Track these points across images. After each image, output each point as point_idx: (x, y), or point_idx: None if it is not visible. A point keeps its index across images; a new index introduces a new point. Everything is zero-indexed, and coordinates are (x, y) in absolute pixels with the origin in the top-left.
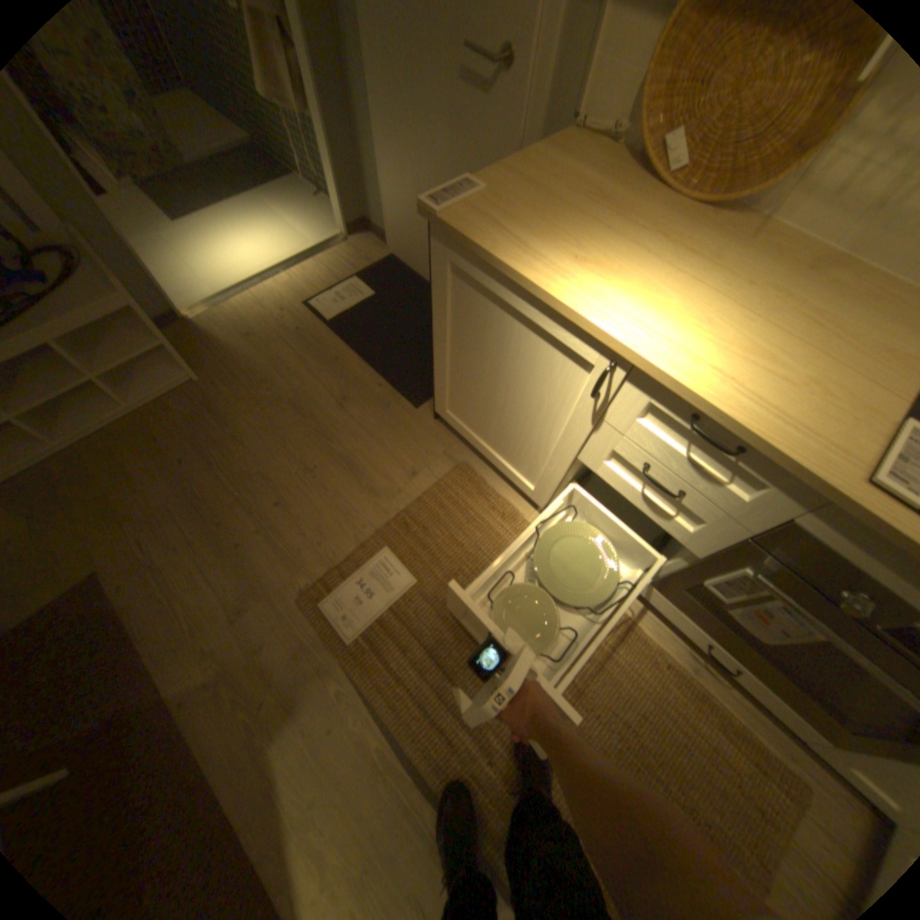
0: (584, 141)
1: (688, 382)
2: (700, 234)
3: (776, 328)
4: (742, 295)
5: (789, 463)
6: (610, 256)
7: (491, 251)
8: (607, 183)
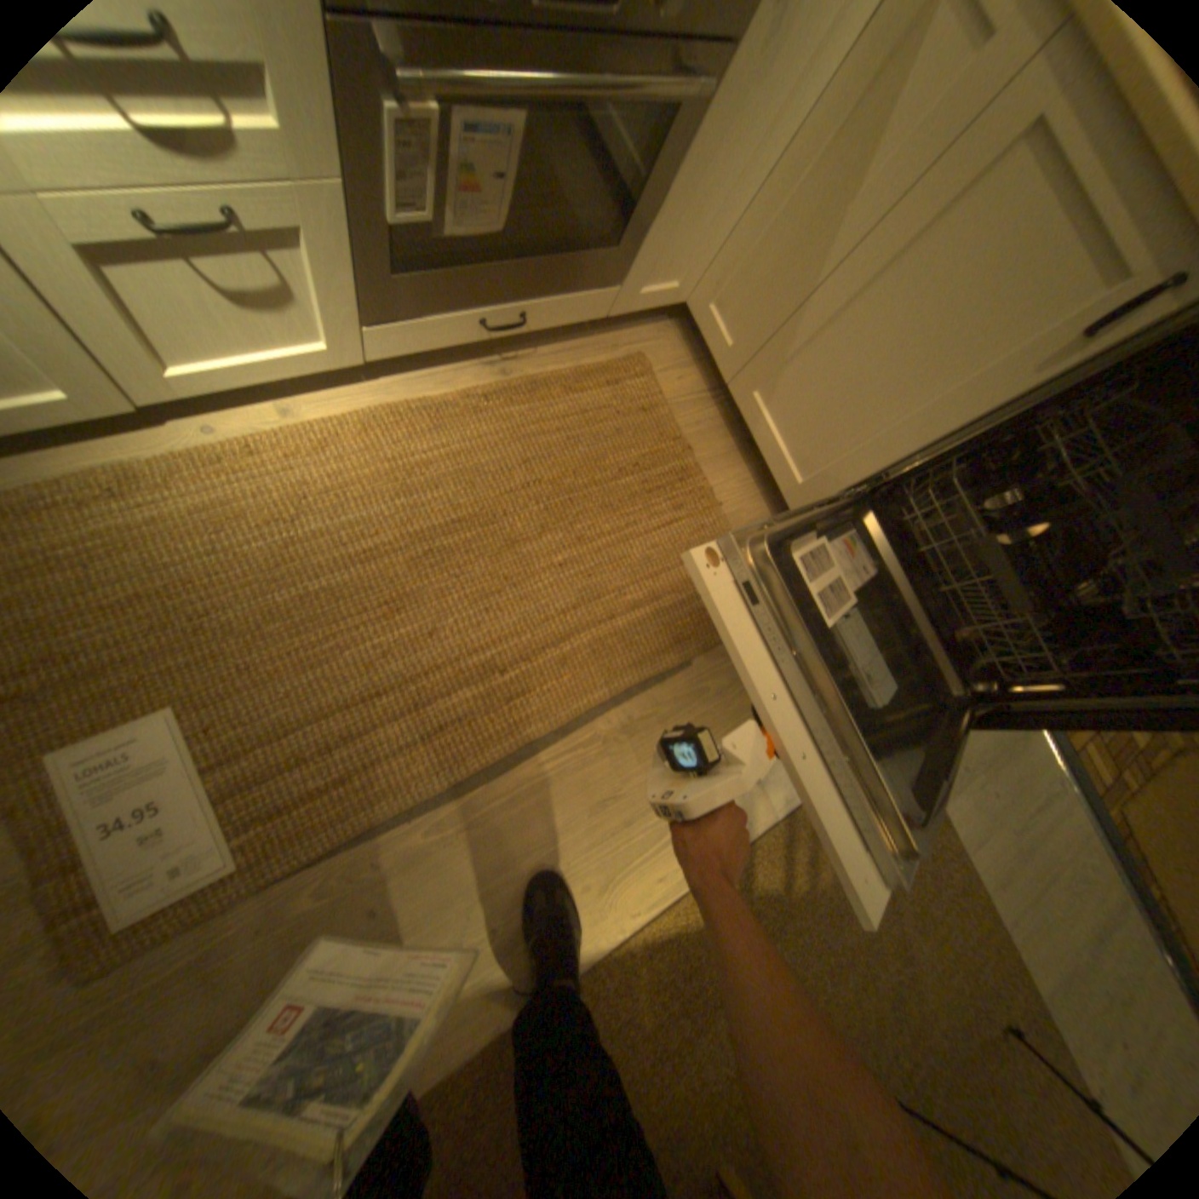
0: None
1: None
2: None
3: None
4: None
5: None
6: None
7: None
8: None
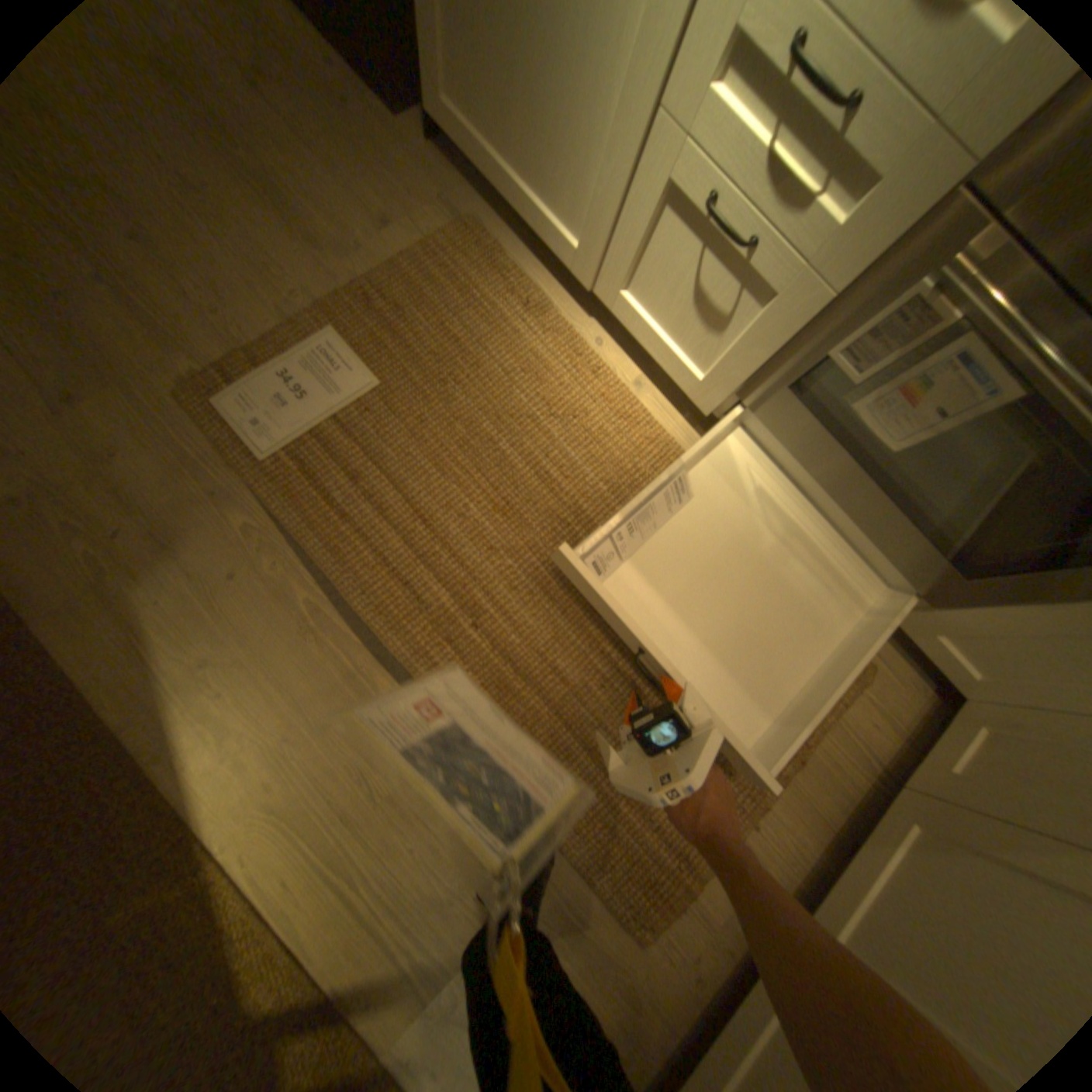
0: None
1: None
2: None
3: None
4: None
5: None
6: None
7: None
8: None
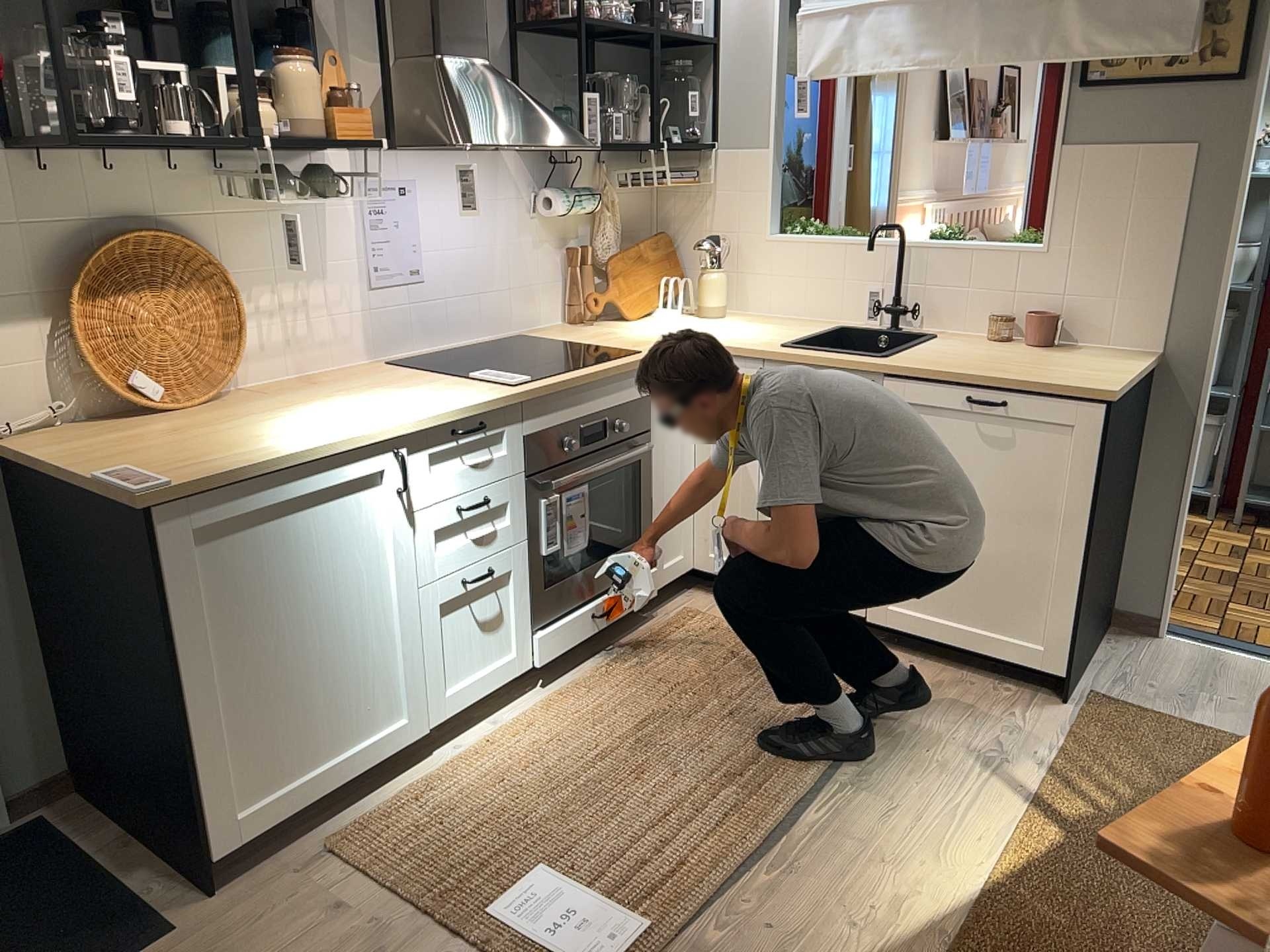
0: (45, 439)
1: (436, 414)
2: (257, 407)
3: (383, 395)
4: (344, 400)
5: (499, 403)
6: (279, 429)
7: (253, 465)
8: (148, 431)
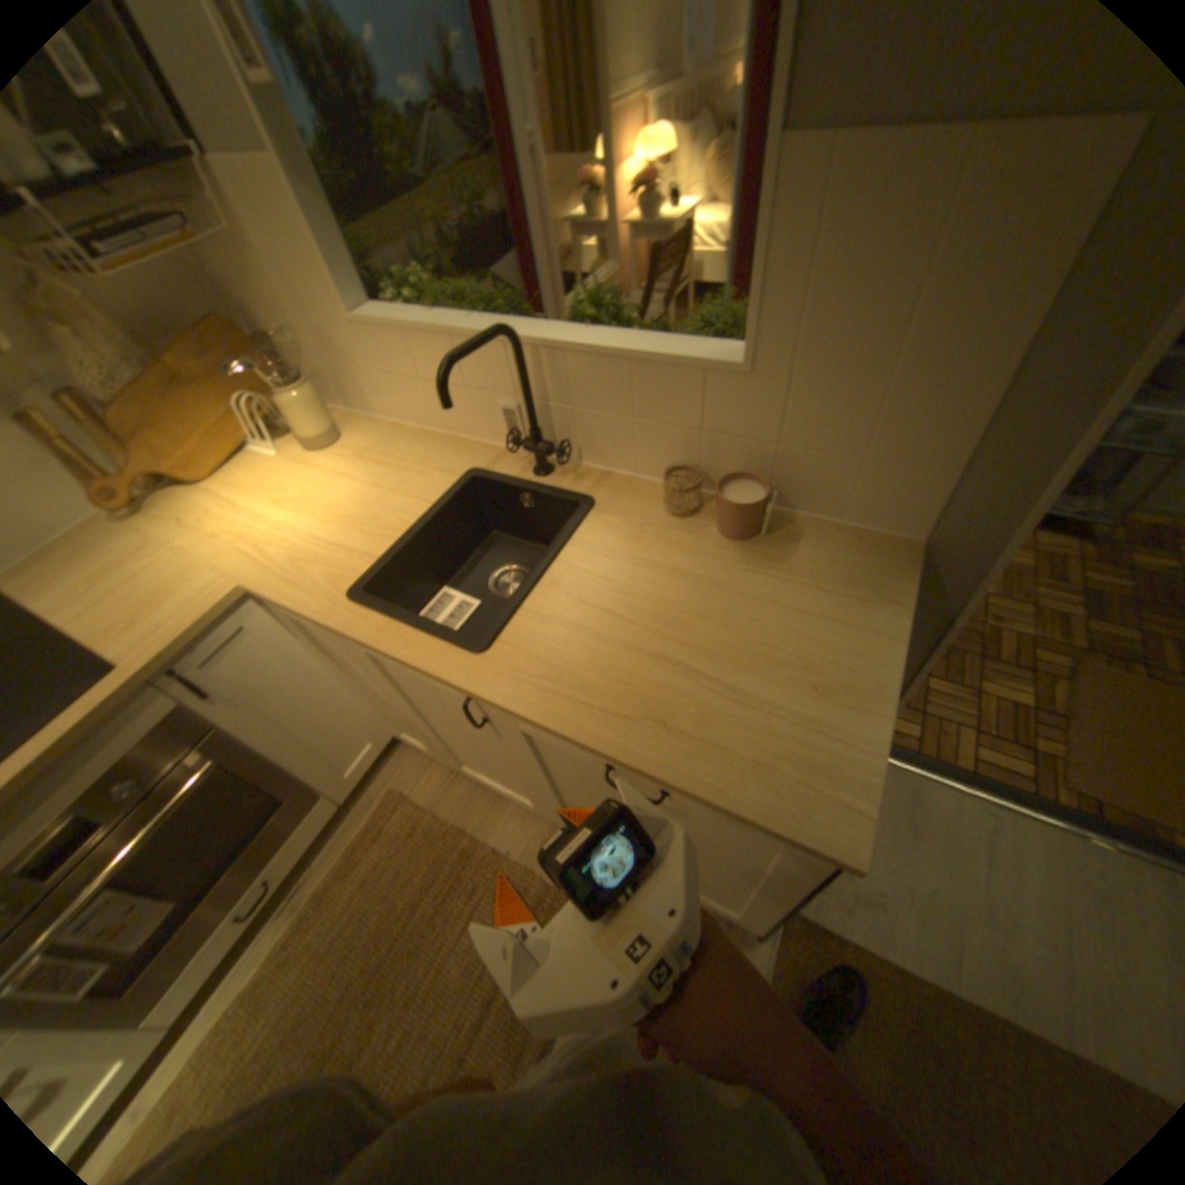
0: None
1: None
2: None
3: None
4: None
5: None
6: None
7: None
8: None
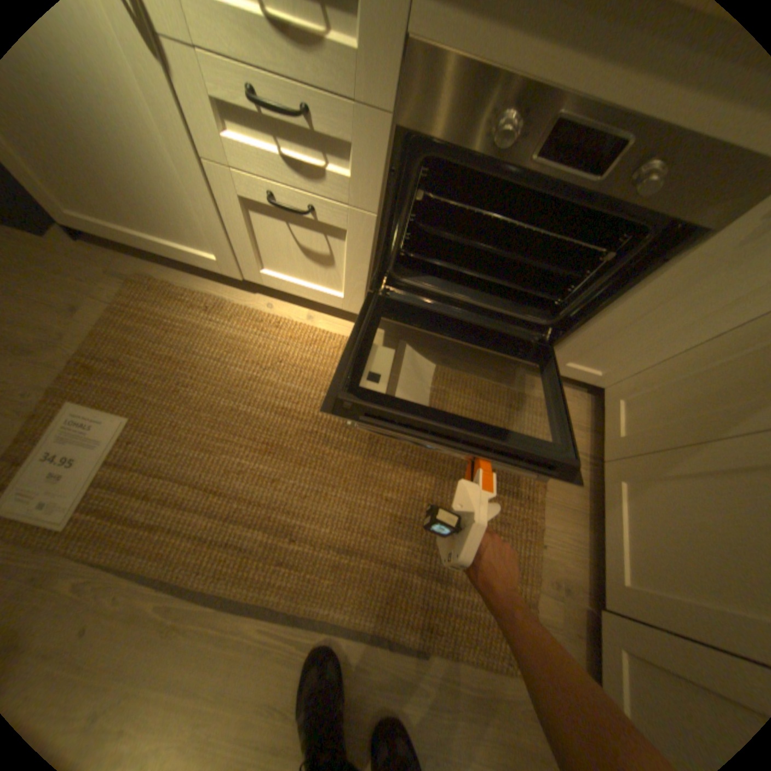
0: None
1: None
2: None
3: None
4: None
5: None
6: None
7: None
8: None
